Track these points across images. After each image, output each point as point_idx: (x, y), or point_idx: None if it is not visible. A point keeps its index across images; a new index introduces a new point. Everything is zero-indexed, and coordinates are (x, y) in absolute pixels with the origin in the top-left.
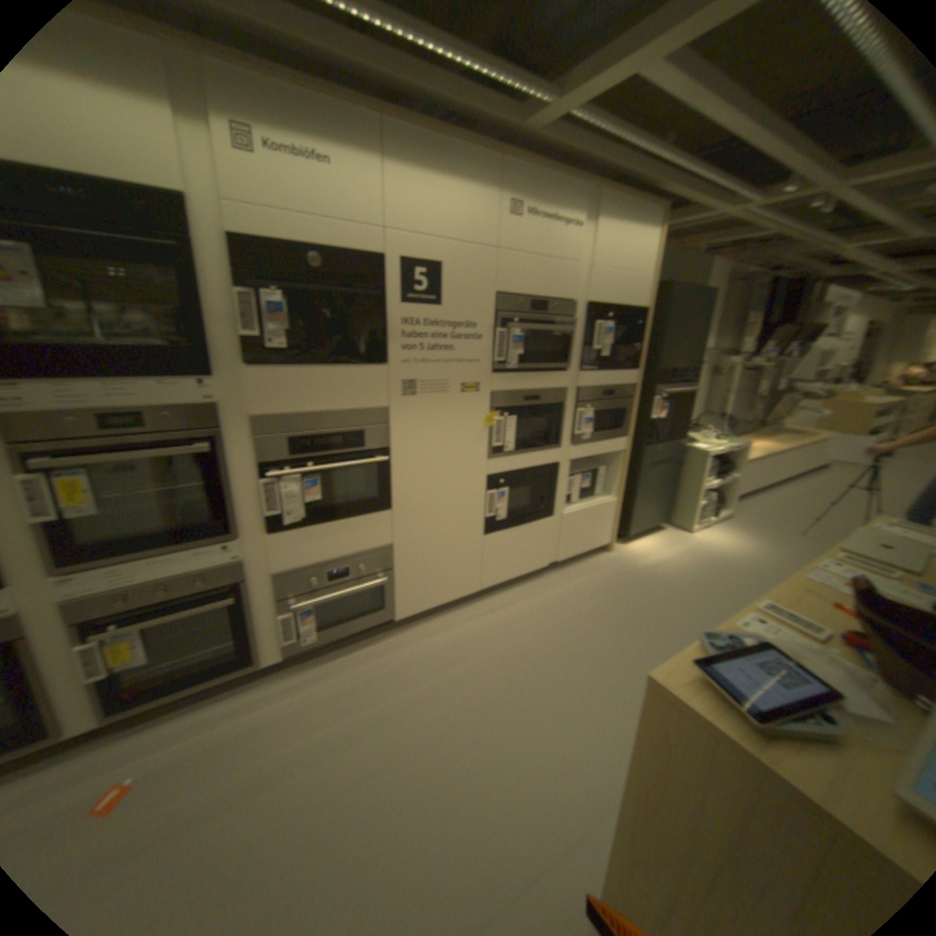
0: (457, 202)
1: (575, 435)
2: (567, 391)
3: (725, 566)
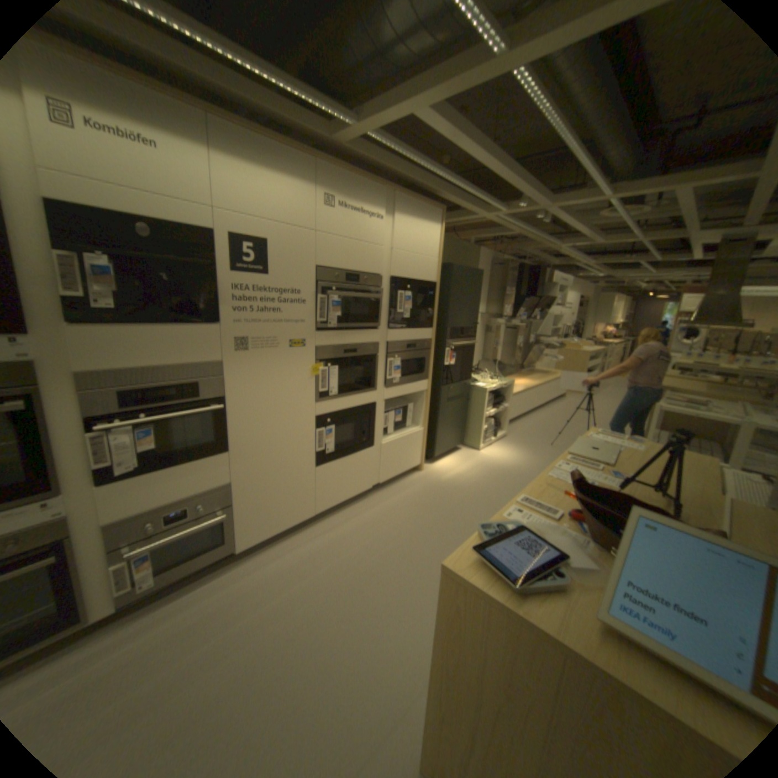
0: (280, 191)
1: (388, 379)
2: (380, 345)
3: (503, 473)
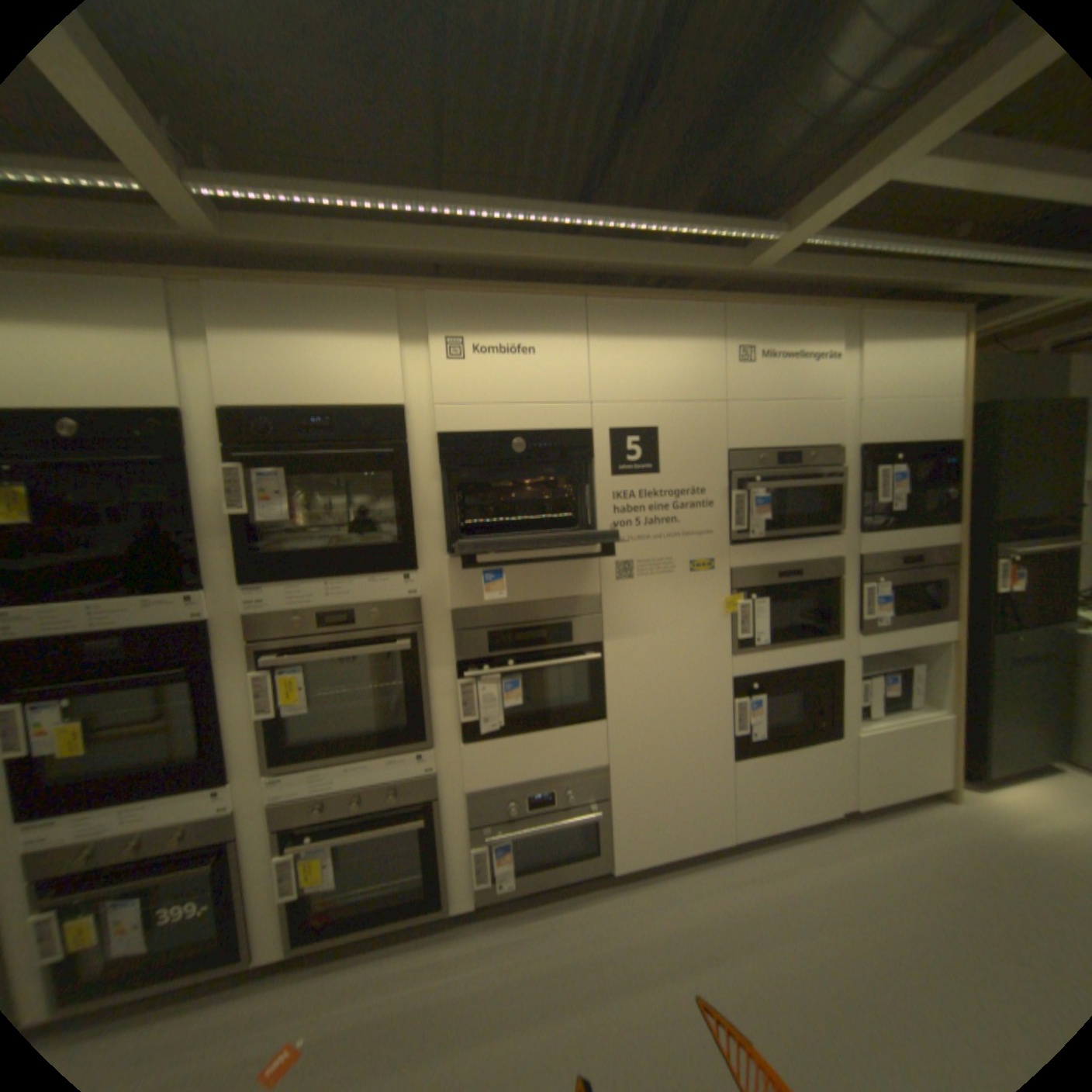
0: (674, 360)
1: (868, 620)
2: (847, 560)
3: None
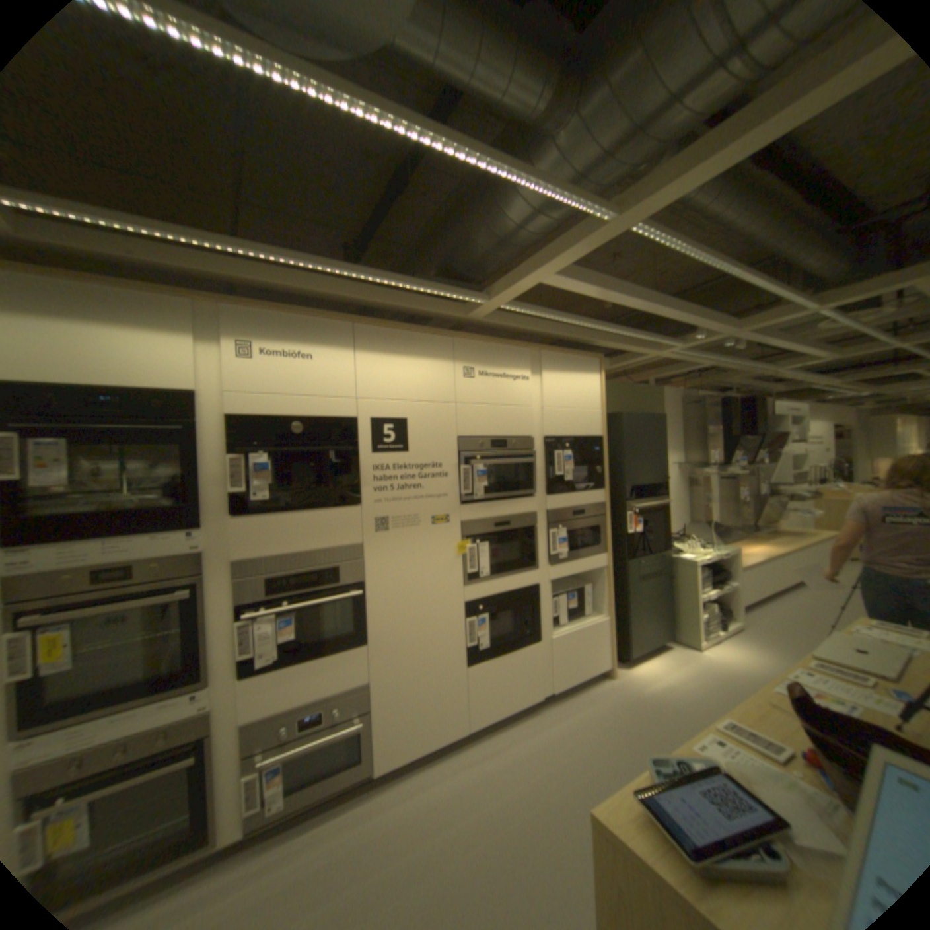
0: (419, 373)
1: (553, 555)
2: (538, 514)
3: (743, 689)
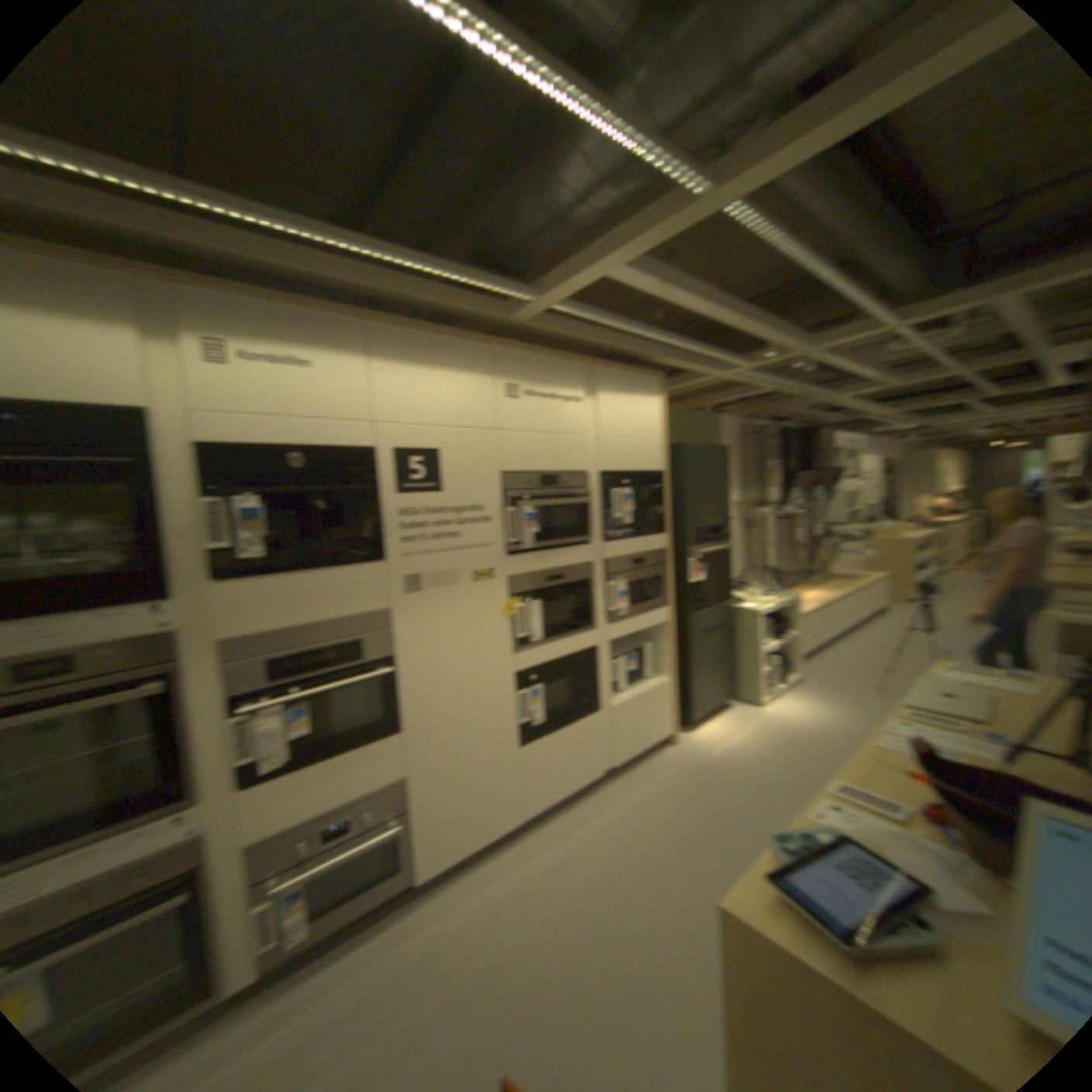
0: (447, 391)
1: (609, 612)
2: (592, 565)
3: (805, 742)
